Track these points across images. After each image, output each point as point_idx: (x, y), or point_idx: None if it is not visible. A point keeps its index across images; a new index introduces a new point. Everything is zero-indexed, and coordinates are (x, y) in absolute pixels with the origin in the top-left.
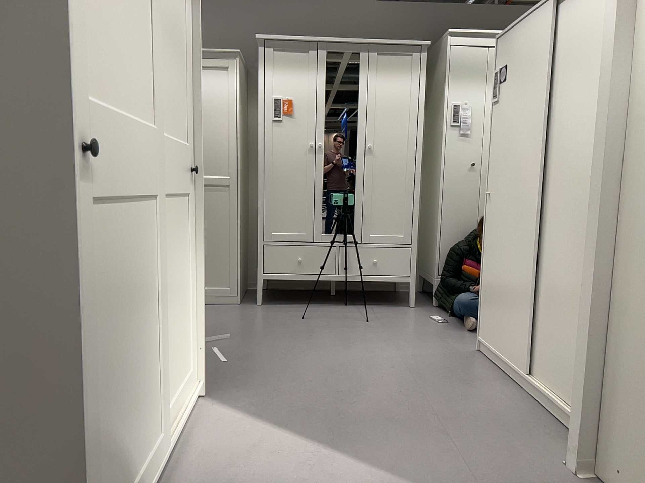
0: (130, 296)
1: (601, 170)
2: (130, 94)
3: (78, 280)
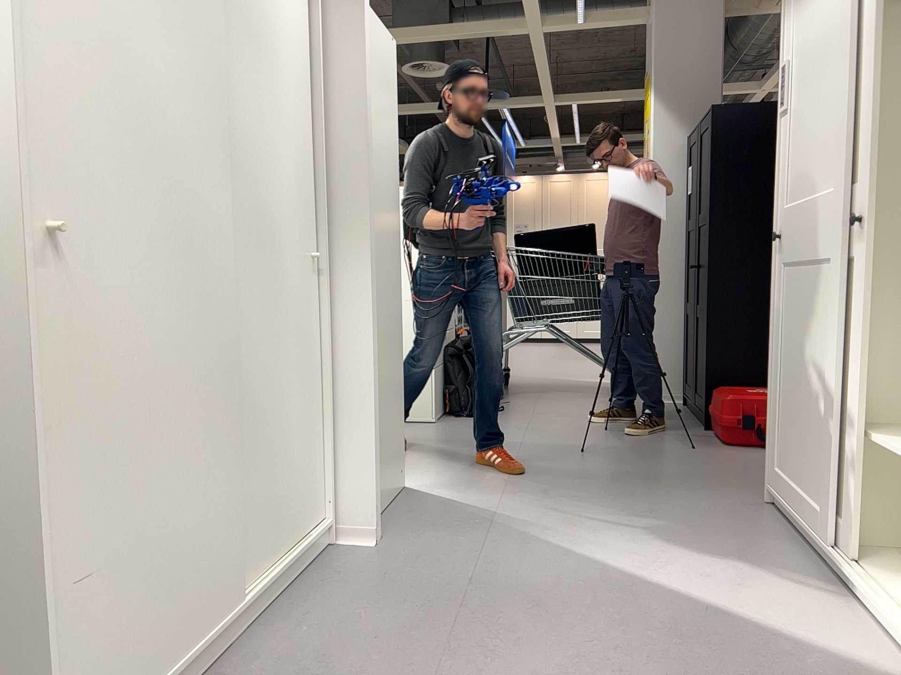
0: (803, 336)
1: (372, 228)
2: (813, 173)
3: (774, 302)
